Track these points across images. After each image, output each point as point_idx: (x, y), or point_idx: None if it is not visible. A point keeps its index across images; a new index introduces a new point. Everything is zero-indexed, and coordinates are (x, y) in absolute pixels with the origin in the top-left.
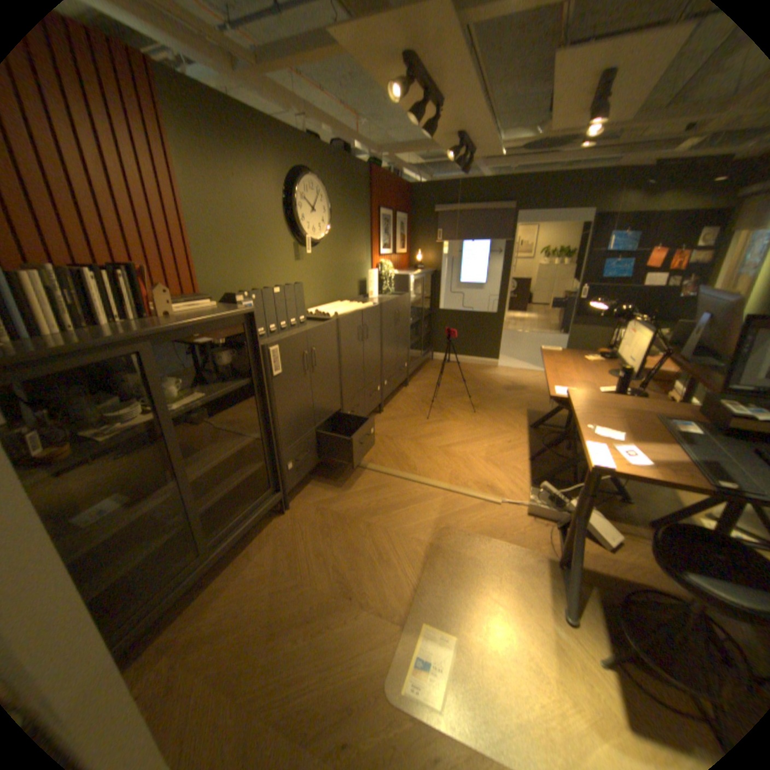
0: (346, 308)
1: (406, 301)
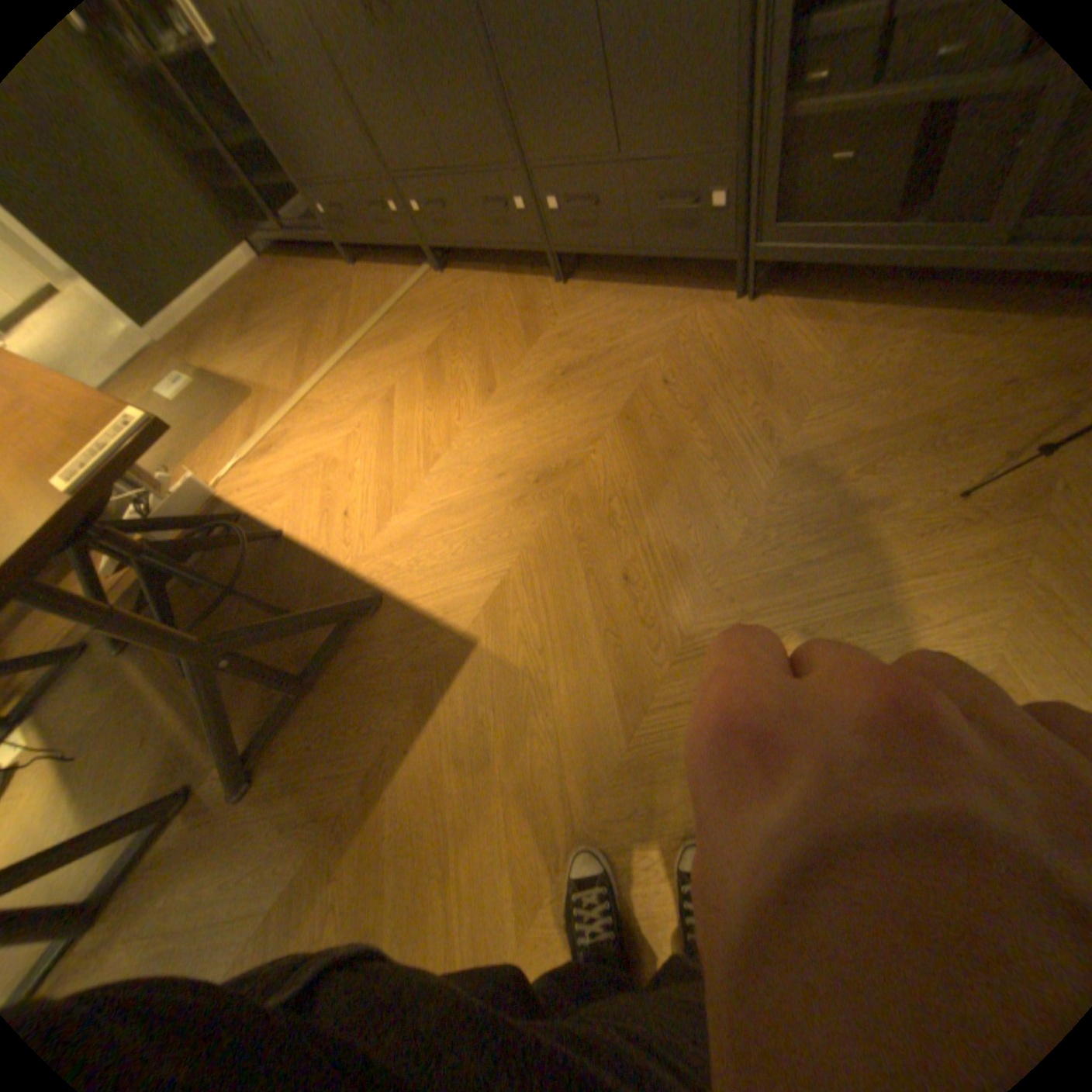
0: None
1: None
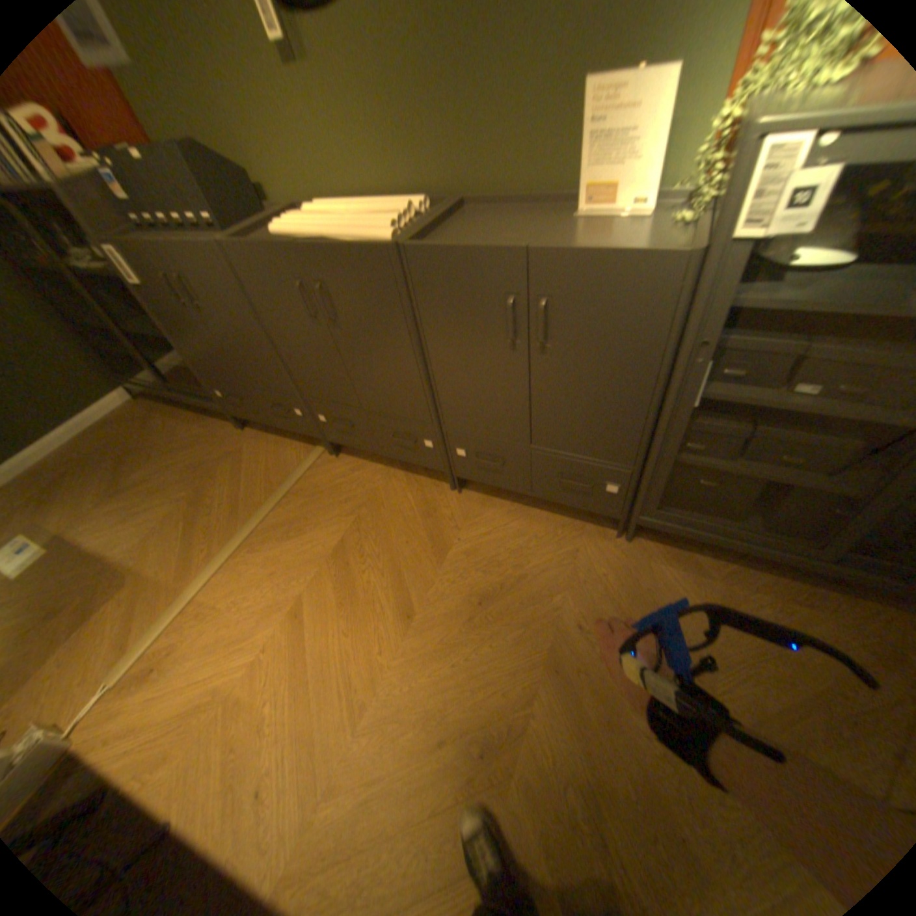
0: (322, 223)
1: (642, 281)
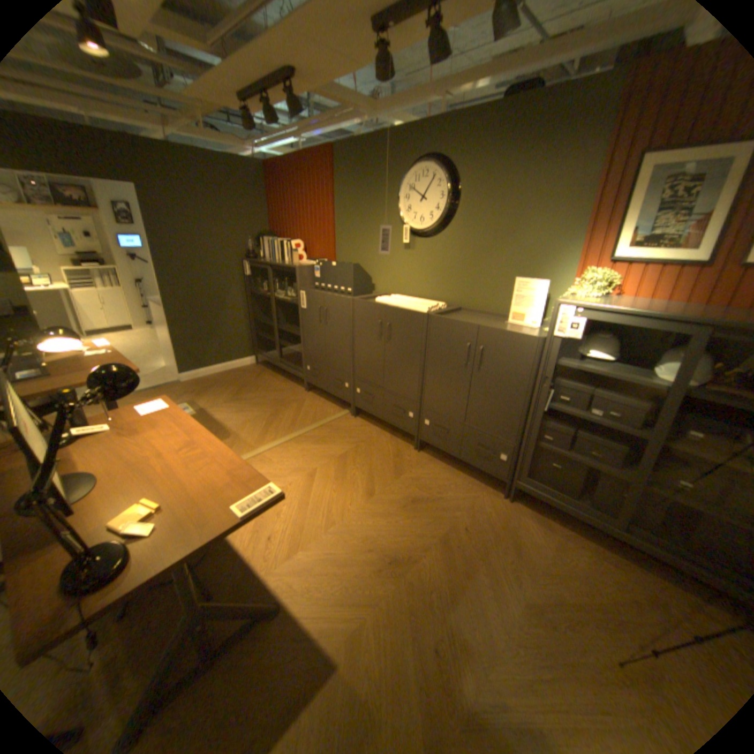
0: (398, 302)
1: (521, 346)
